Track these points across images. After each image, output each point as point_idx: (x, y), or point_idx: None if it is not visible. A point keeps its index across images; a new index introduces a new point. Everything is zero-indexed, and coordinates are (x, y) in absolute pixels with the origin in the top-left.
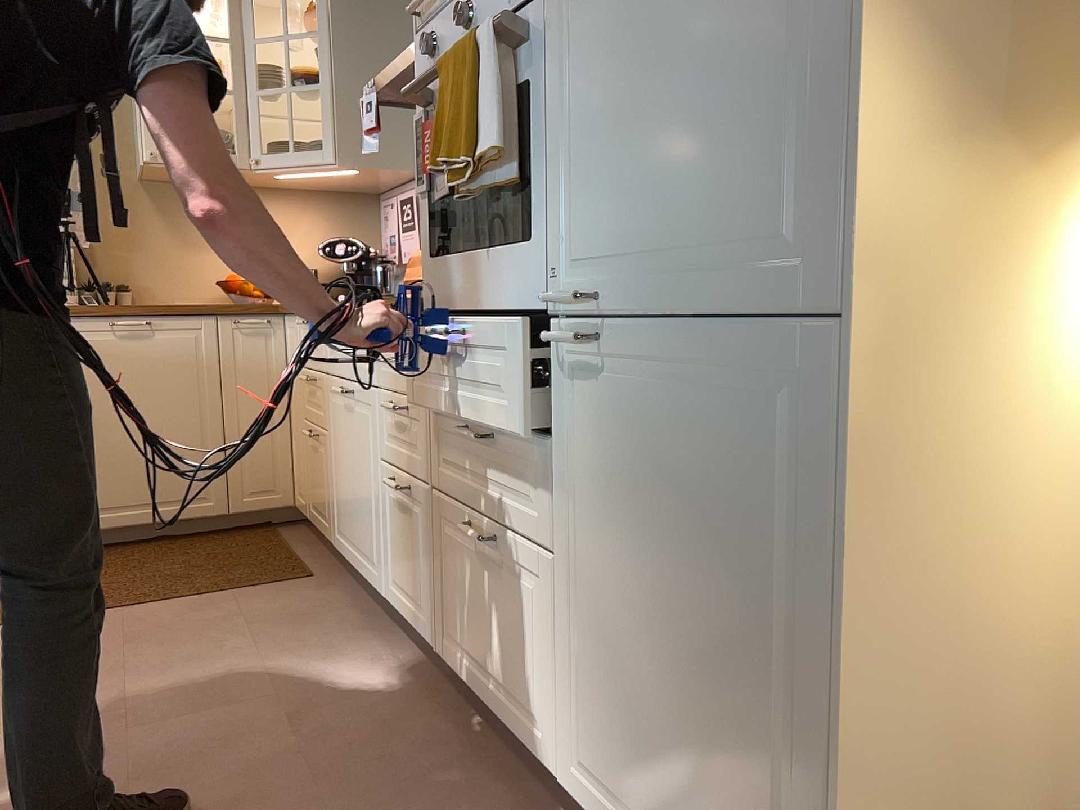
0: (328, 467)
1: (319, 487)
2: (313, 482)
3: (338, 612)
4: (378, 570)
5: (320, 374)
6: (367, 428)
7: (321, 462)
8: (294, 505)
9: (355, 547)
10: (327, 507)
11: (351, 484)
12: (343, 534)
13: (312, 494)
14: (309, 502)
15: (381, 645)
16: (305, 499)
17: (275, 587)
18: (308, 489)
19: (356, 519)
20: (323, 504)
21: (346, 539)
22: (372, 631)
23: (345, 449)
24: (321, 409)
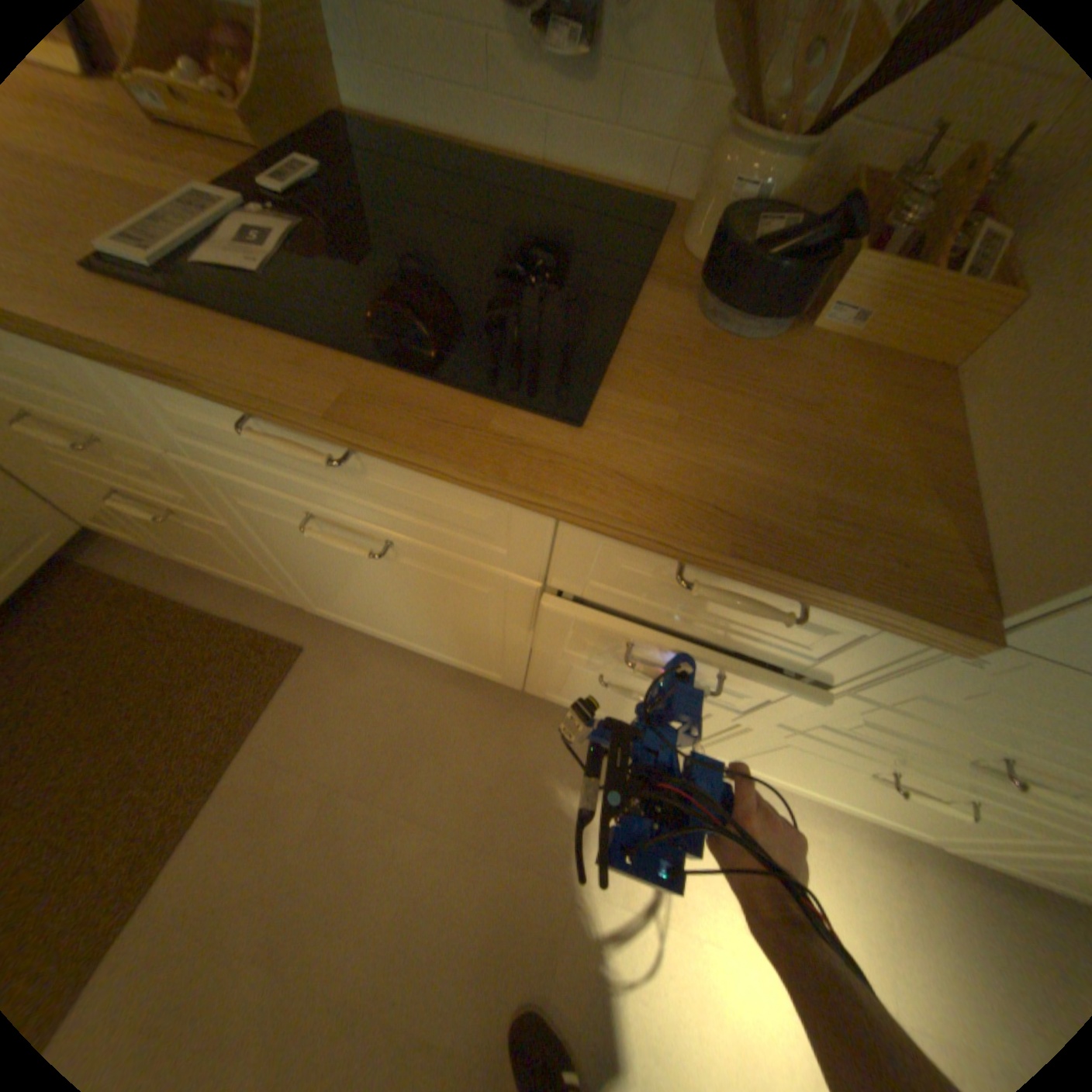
0: (248, 555)
1: (208, 554)
2: (168, 540)
3: (423, 696)
4: (501, 675)
5: (117, 437)
6: (477, 598)
7: (204, 539)
8: (77, 526)
9: (401, 639)
10: (261, 580)
11: (384, 605)
12: (346, 618)
13: (172, 548)
14: (157, 547)
15: (537, 721)
16: (139, 541)
17: (279, 699)
18: (144, 537)
19: (410, 630)
20: (238, 572)
21: (362, 624)
22: (500, 705)
23: (348, 574)
24: (163, 487)
